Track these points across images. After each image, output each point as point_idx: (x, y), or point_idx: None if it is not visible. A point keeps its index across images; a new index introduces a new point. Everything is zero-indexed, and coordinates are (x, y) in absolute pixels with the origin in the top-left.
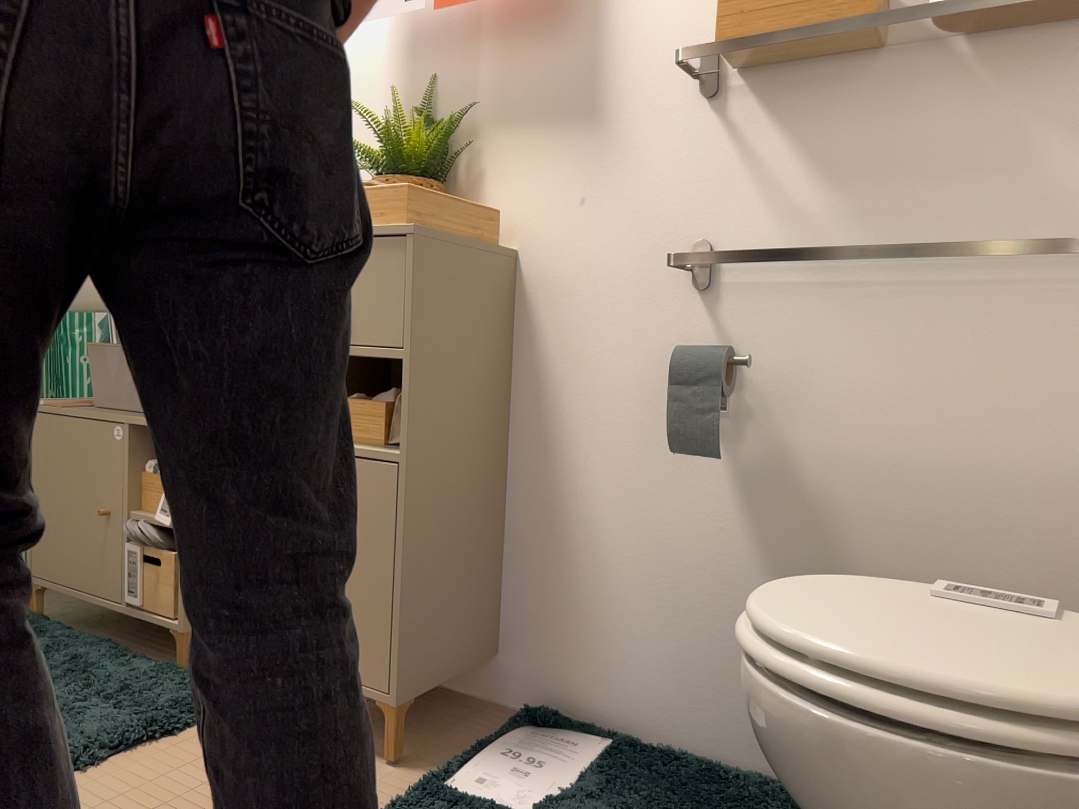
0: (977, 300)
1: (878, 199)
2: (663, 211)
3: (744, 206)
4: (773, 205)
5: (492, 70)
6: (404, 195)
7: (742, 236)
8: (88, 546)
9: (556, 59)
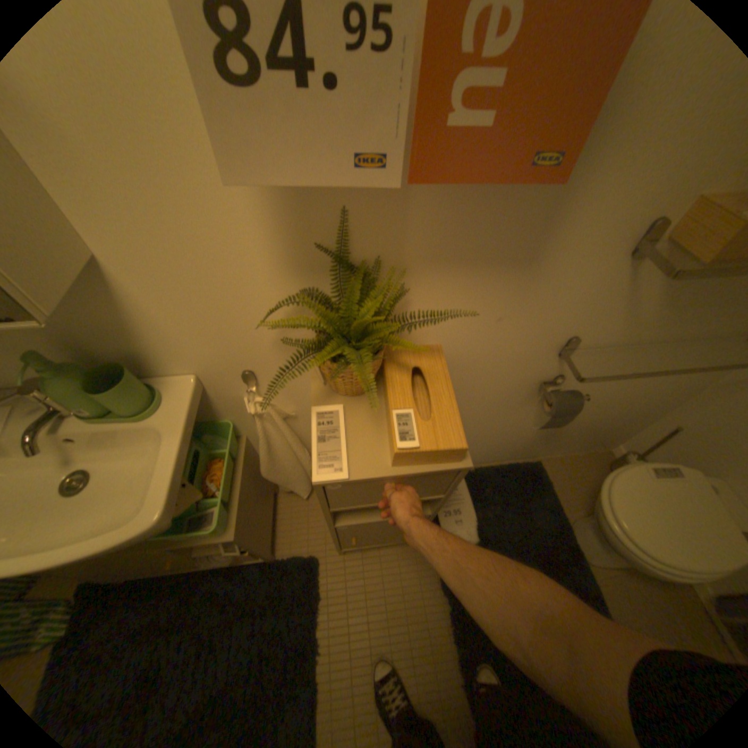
0: (688, 347)
1: (685, 312)
2: (558, 321)
3: (612, 317)
4: (629, 316)
5: (430, 206)
6: (463, 450)
7: (600, 331)
8: (157, 570)
9: (513, 203)
